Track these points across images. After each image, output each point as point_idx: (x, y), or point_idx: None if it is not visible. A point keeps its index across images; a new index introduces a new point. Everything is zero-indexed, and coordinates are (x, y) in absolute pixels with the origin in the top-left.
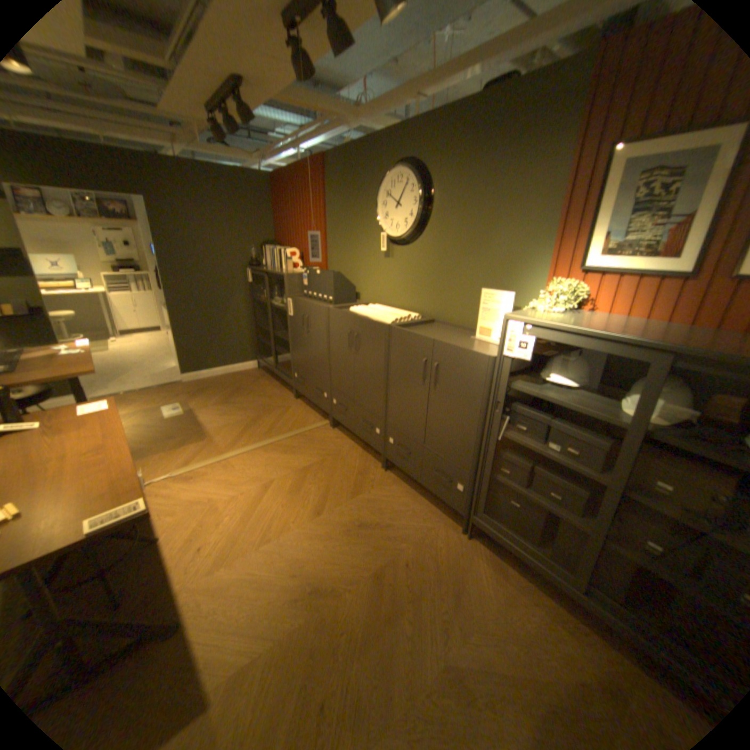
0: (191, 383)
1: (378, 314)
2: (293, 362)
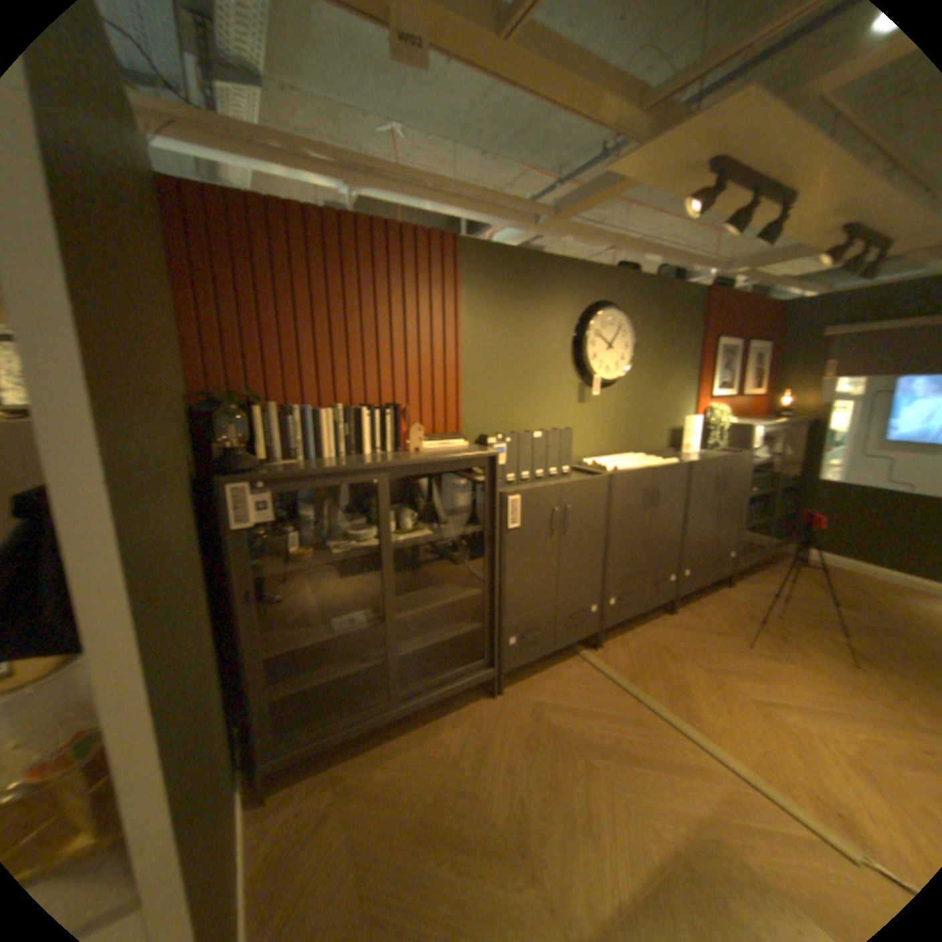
0: None
1: (643, 461)
2: (504, 621)
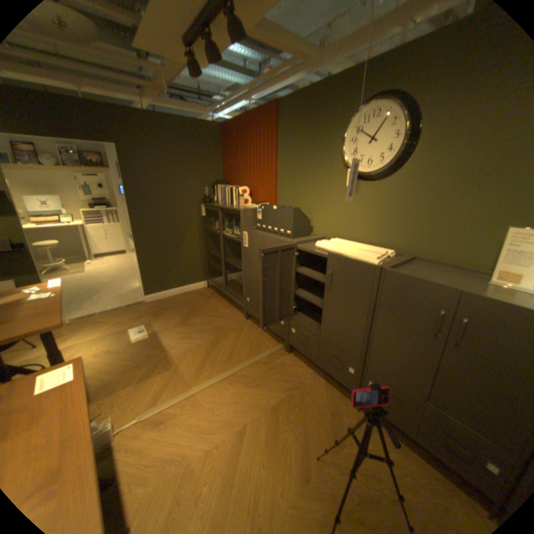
0: (153, 304)
1: (352, 251)
2: (246, 288)
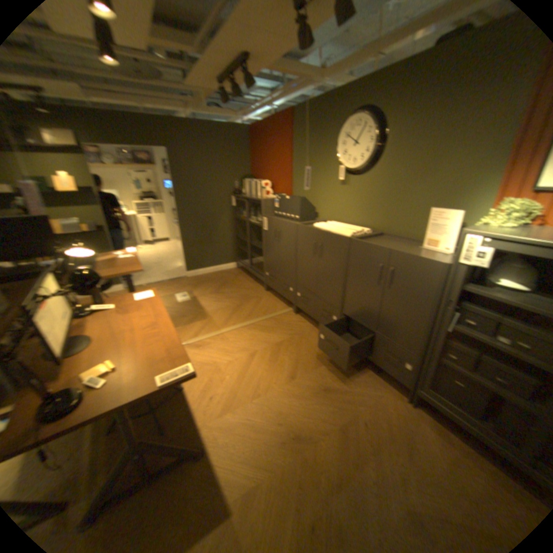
0: (191, 278)
1: (337, 229)
2: (264, 263)
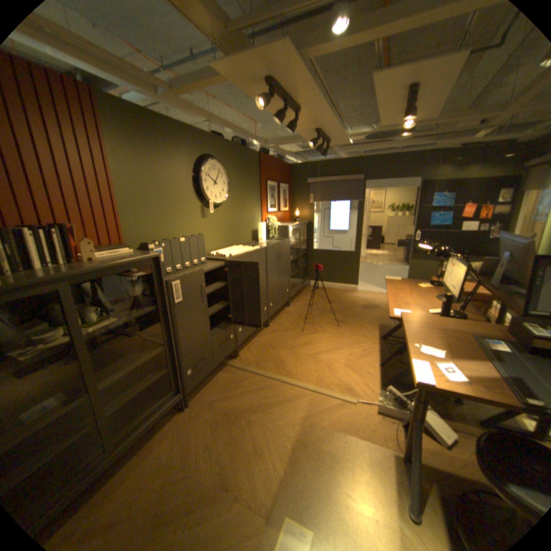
0: None
1: (244, 249)
2: (182, 361)
